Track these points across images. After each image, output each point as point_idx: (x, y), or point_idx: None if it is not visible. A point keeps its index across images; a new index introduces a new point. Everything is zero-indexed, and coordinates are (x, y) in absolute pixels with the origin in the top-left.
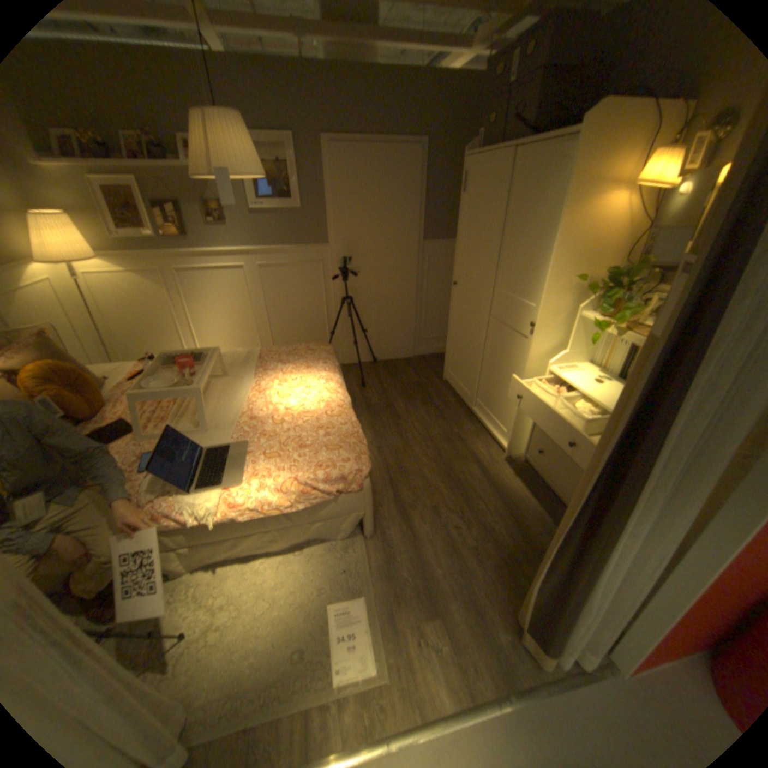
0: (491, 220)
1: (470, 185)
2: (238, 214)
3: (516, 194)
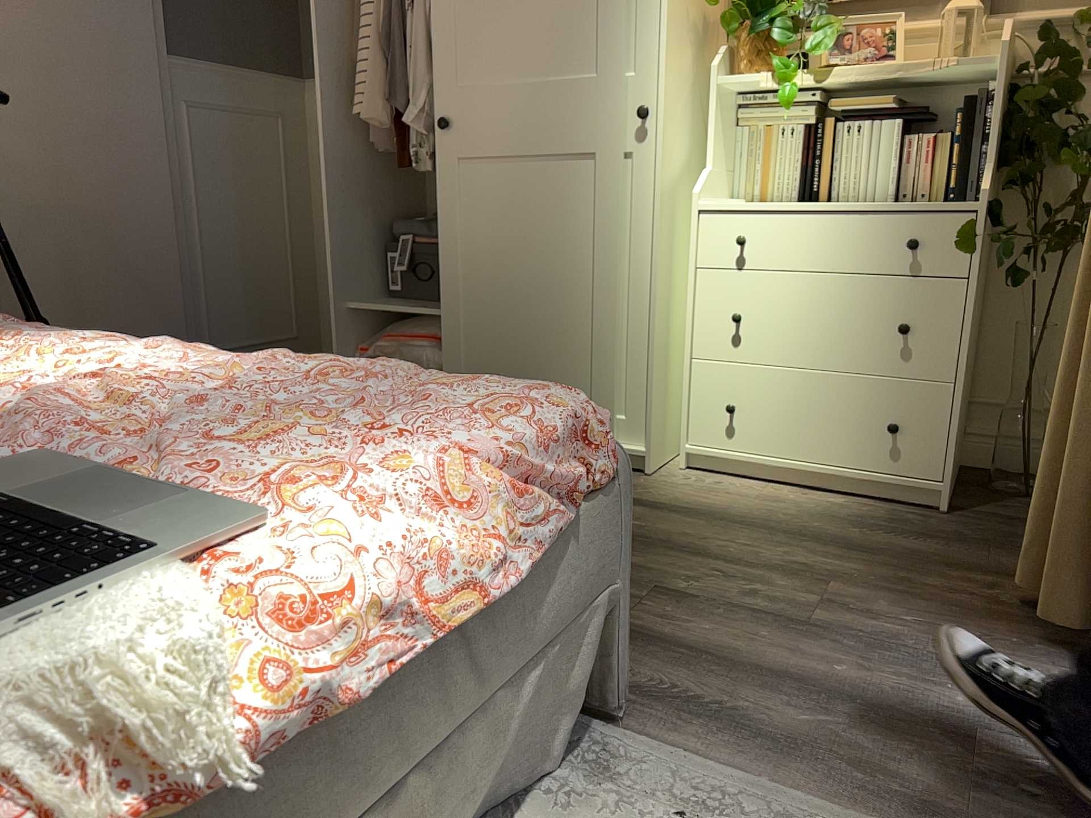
0: None
1: None
2: None
3: None
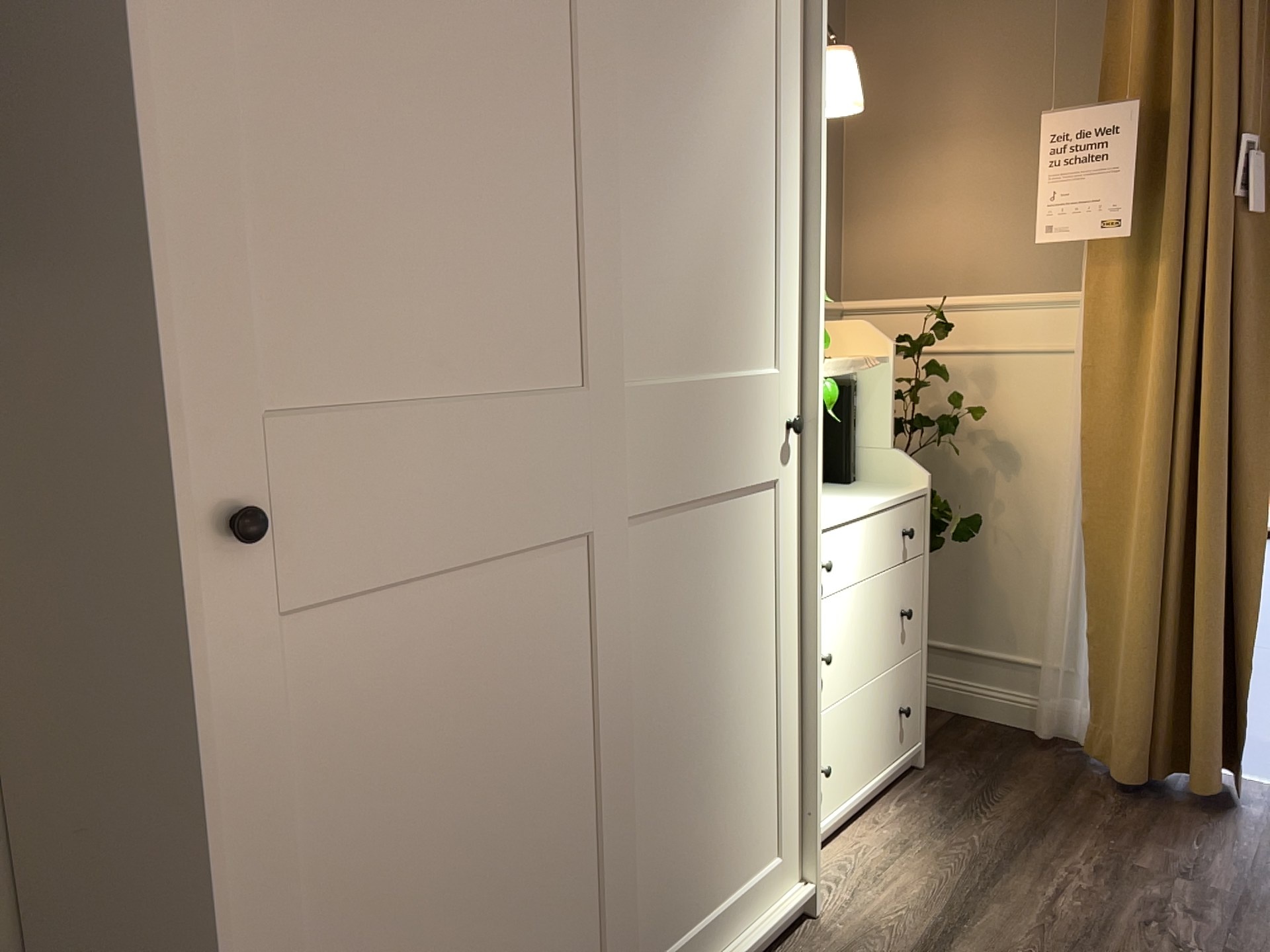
0: (549, 68)
1: None
2: None
3: None
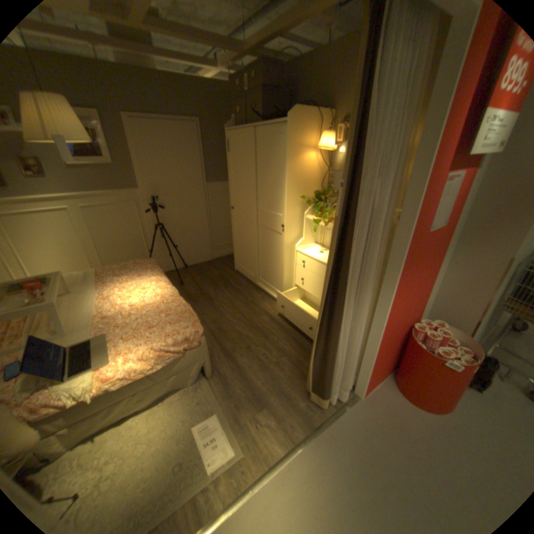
0: (248, 169)
1: (232, 149)
2: (58, 169)
3: (260, 154)
